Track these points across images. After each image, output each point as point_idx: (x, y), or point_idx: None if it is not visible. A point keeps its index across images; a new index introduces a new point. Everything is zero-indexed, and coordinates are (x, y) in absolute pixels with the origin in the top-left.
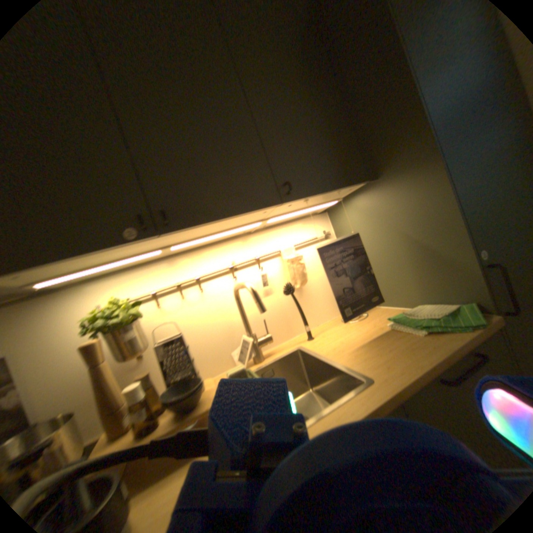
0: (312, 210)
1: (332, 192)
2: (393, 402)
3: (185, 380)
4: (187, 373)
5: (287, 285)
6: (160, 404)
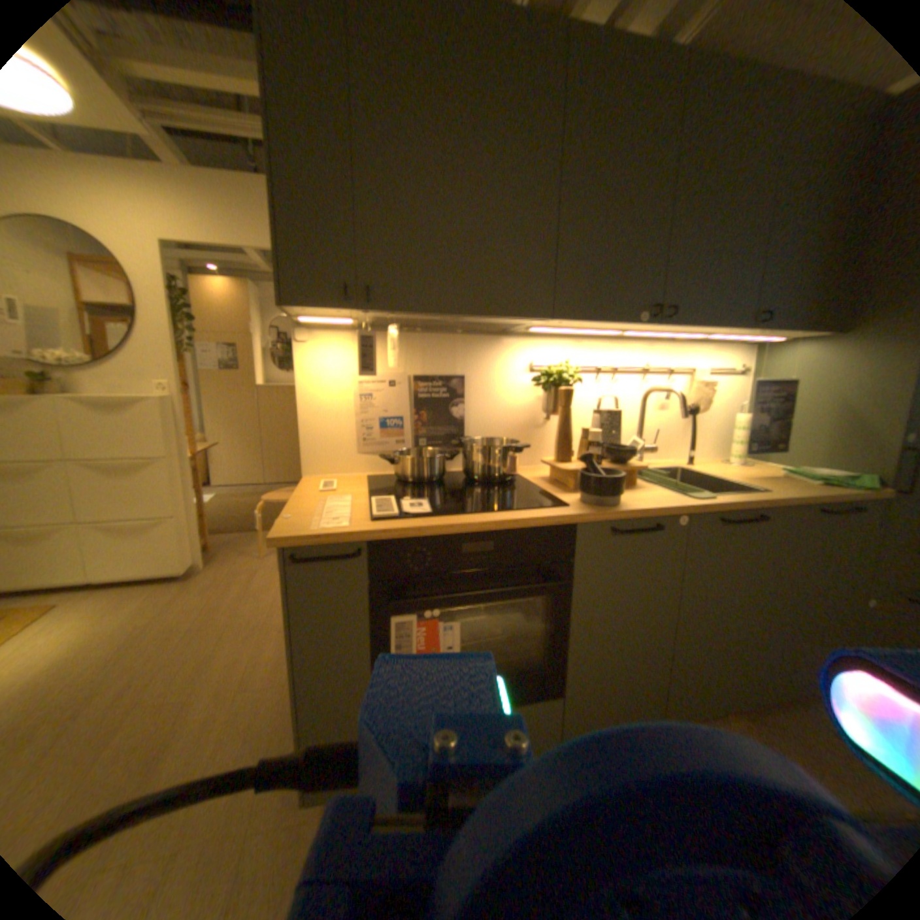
0: (747, 337)
1: (798, 330)
2: (790, 501)
3: (615, 443)
4: (611, 440)
5: (692, 405)
6: (607, 449)
